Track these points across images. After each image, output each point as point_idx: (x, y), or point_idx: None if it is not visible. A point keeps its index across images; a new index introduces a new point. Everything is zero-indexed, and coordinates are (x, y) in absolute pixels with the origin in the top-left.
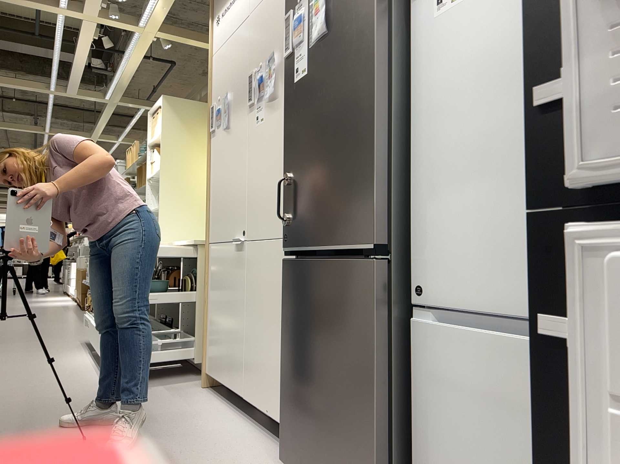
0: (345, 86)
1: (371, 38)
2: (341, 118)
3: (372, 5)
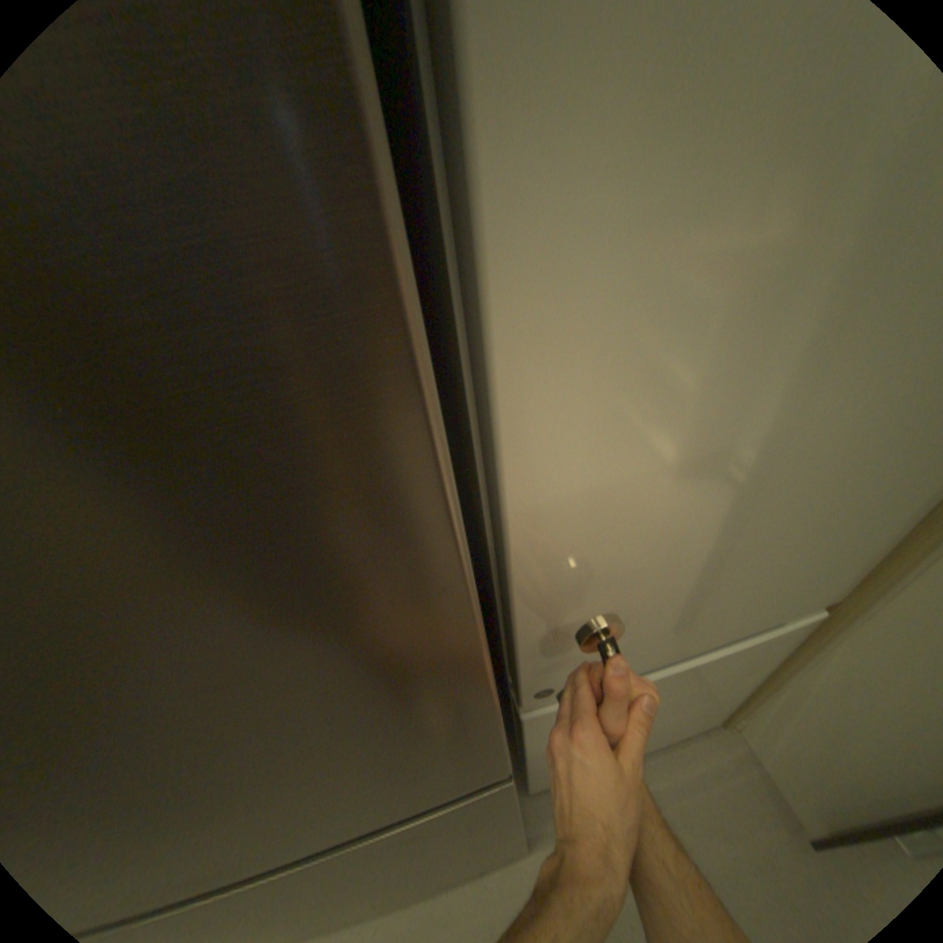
0: None
1: None
2: None
3: None
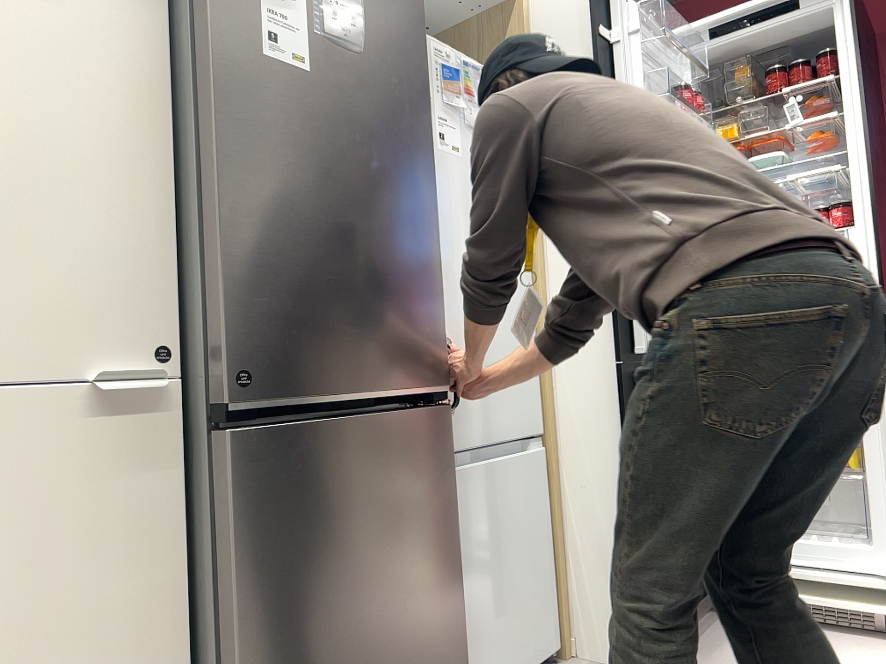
0: (395, 159)
1: (427, 129)
2: (392, 201)
3: (425, 88)
